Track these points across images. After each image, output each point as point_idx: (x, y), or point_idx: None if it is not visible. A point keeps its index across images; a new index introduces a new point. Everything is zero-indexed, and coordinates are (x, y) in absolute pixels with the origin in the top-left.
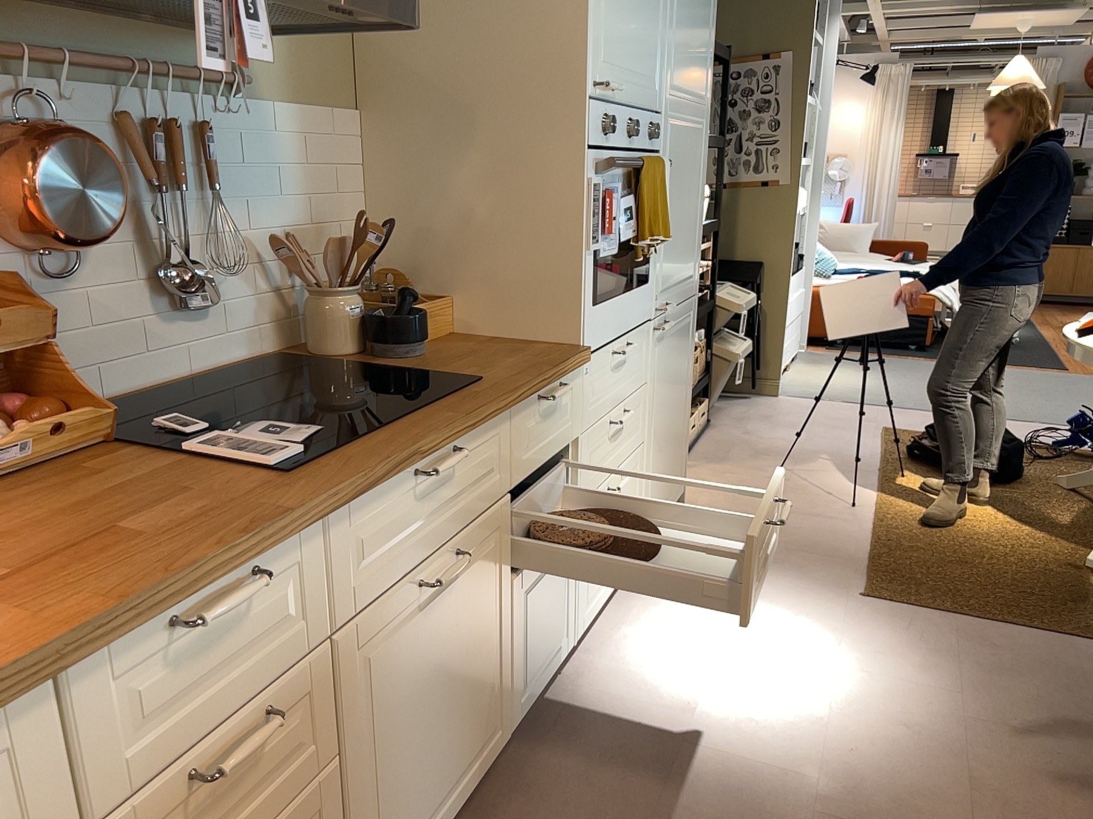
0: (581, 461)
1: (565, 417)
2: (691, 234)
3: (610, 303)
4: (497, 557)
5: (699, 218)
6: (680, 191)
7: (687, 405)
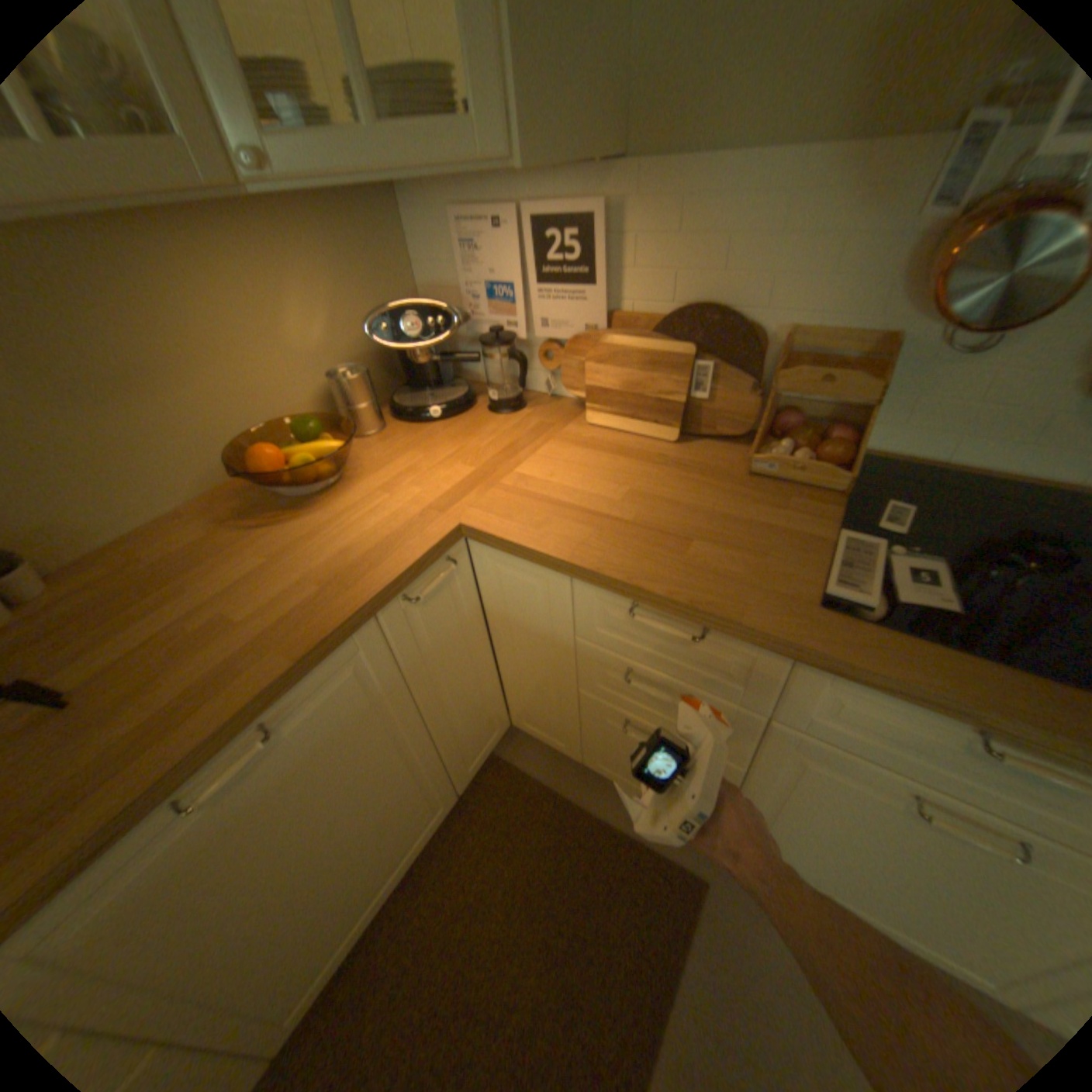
0: None
1: None
2: None
3: None
4: None
5: None
6: None
7: None
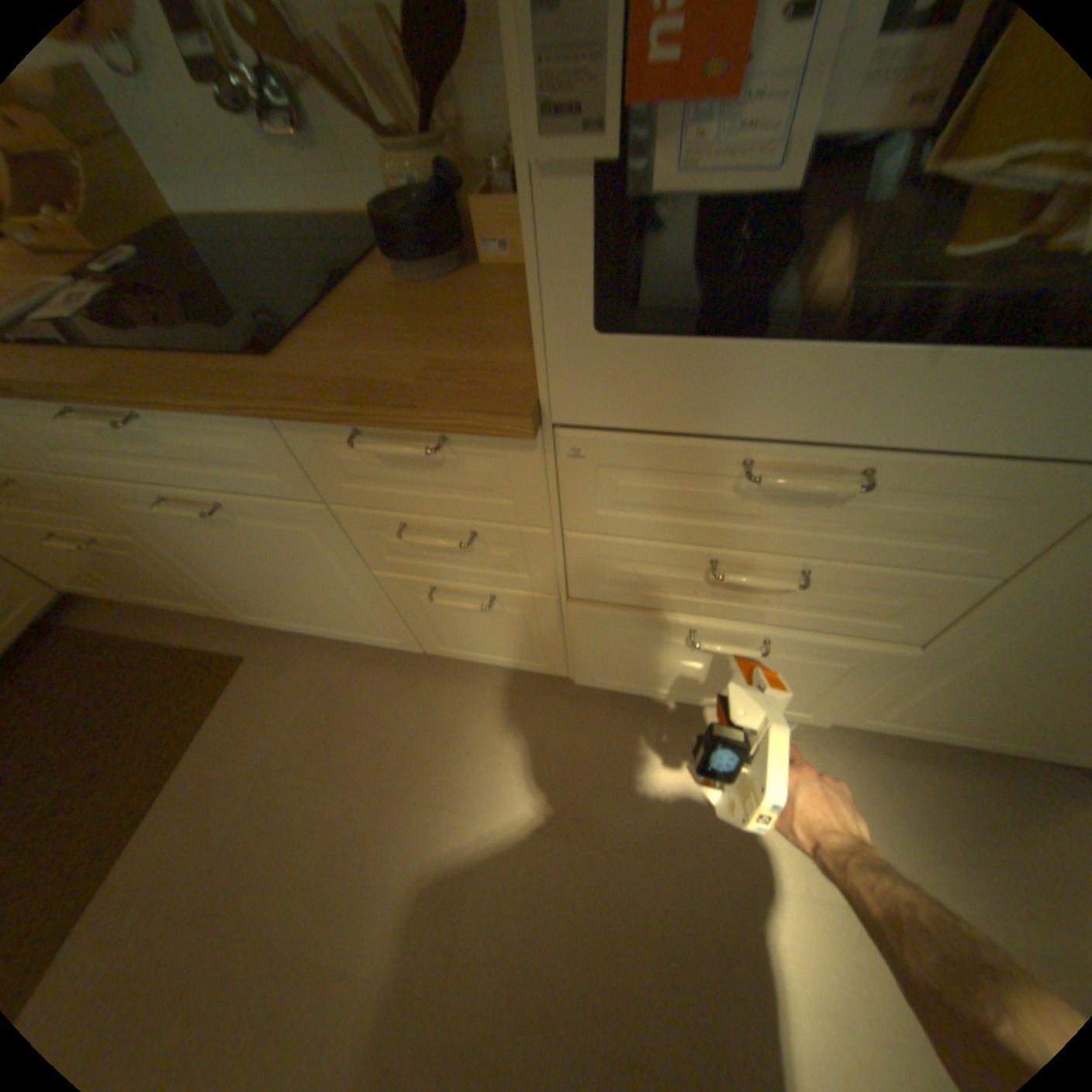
0: (570, 557)
1: (490, 487)
2: None
3: (733, 346)
4: (327, 542)
5: None
6: None
7: None
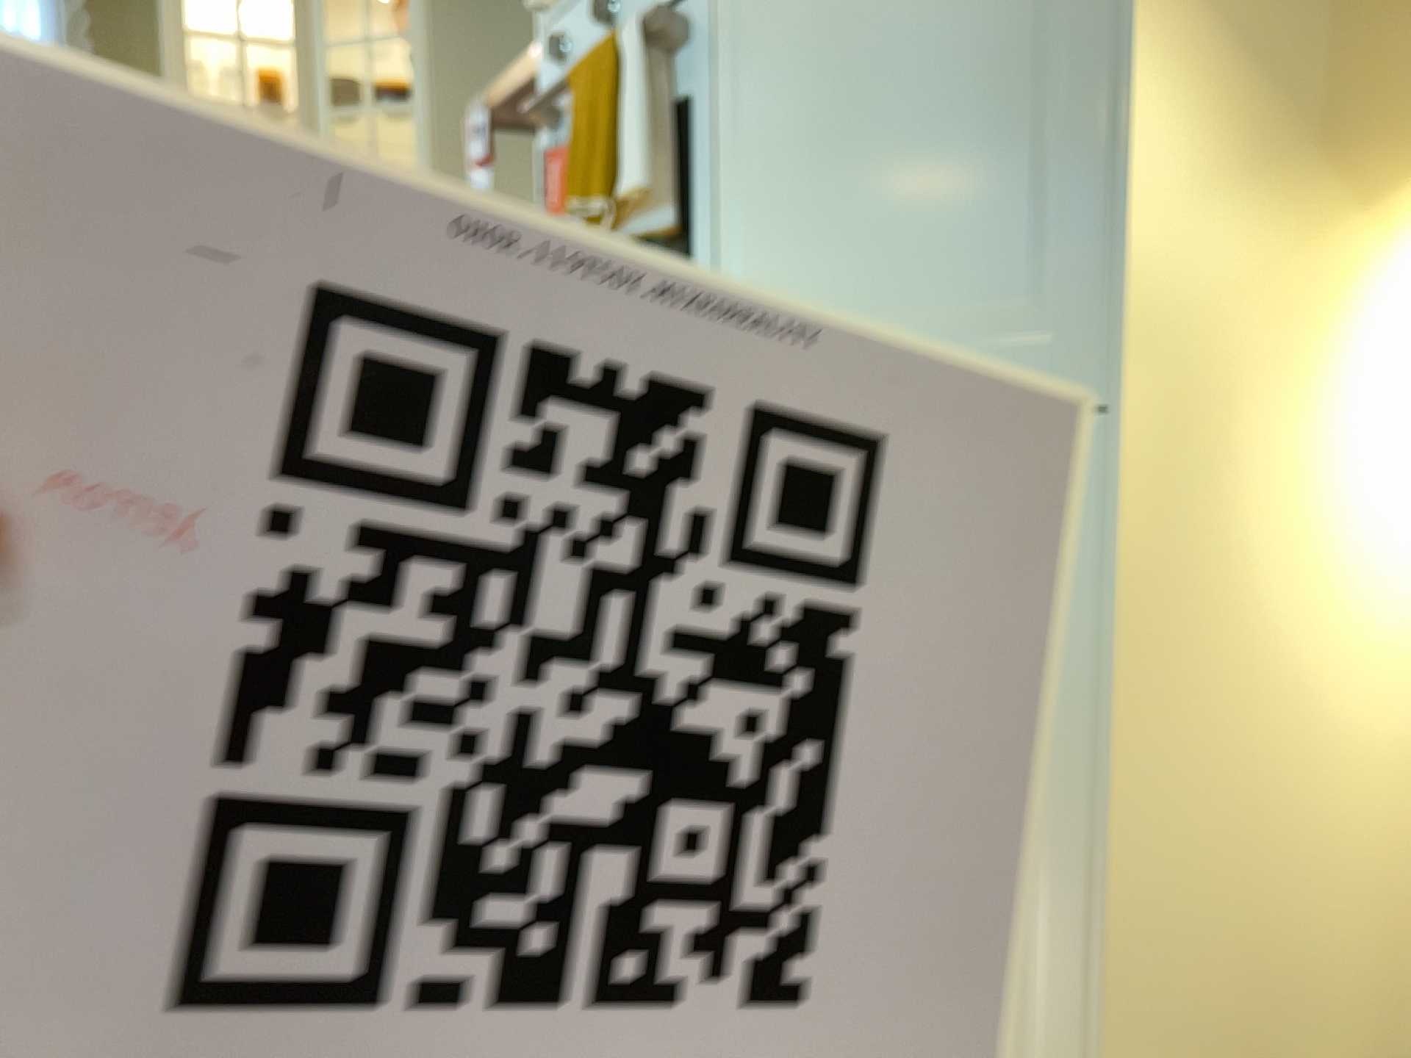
0: None
1: None
2: (980, 129)
3: None
4: None
5: (1091, 21)
6: (845, 7)
7: (1067, 955)
